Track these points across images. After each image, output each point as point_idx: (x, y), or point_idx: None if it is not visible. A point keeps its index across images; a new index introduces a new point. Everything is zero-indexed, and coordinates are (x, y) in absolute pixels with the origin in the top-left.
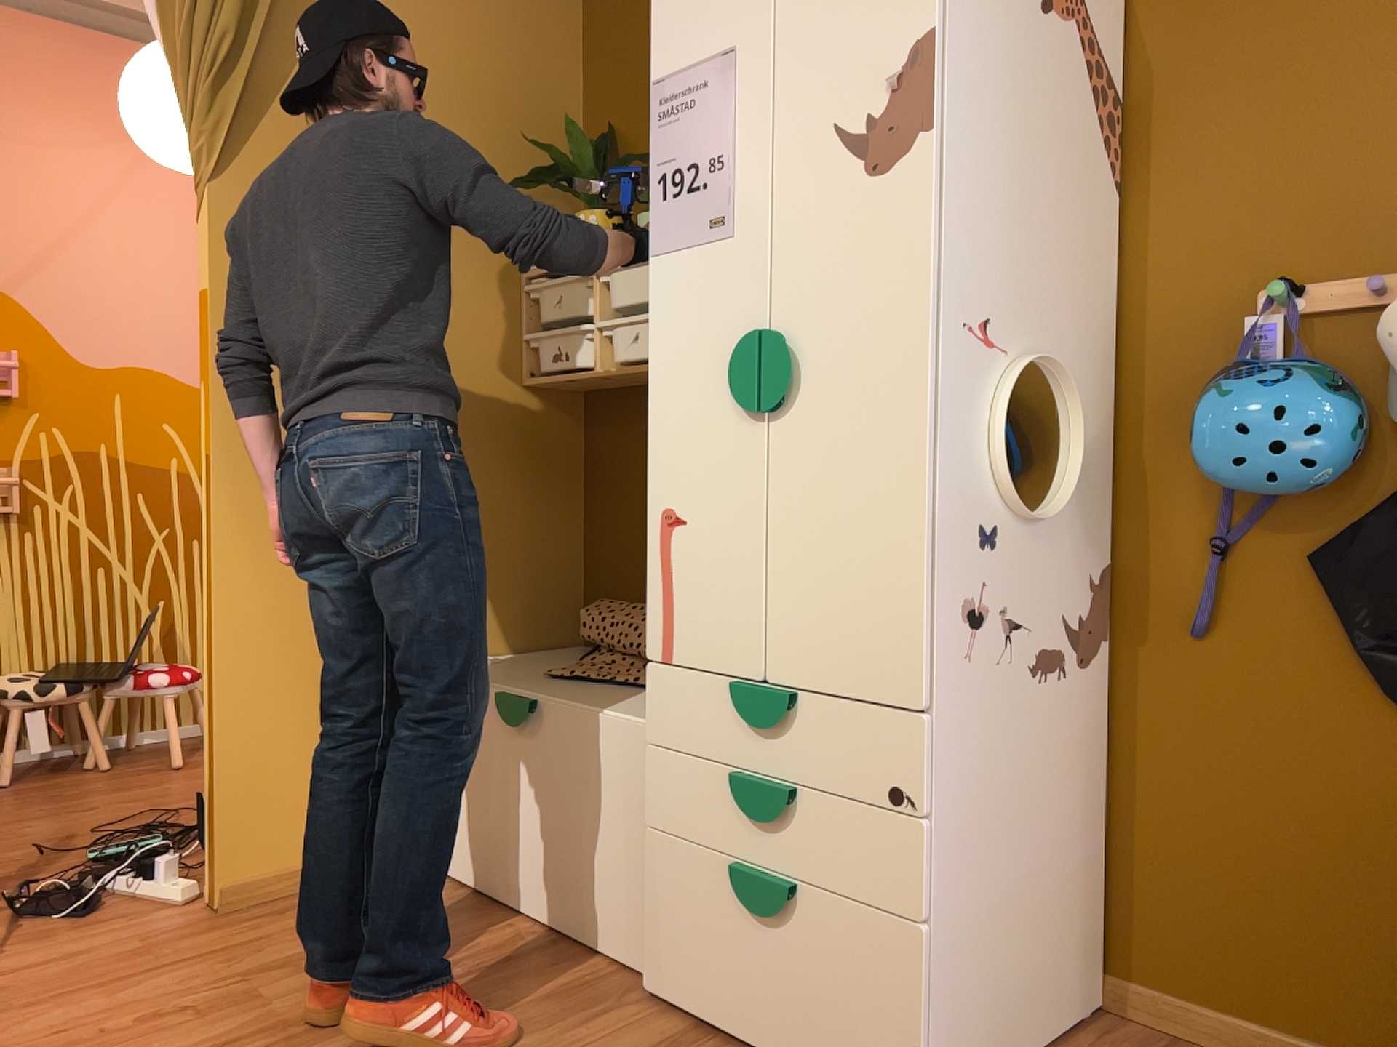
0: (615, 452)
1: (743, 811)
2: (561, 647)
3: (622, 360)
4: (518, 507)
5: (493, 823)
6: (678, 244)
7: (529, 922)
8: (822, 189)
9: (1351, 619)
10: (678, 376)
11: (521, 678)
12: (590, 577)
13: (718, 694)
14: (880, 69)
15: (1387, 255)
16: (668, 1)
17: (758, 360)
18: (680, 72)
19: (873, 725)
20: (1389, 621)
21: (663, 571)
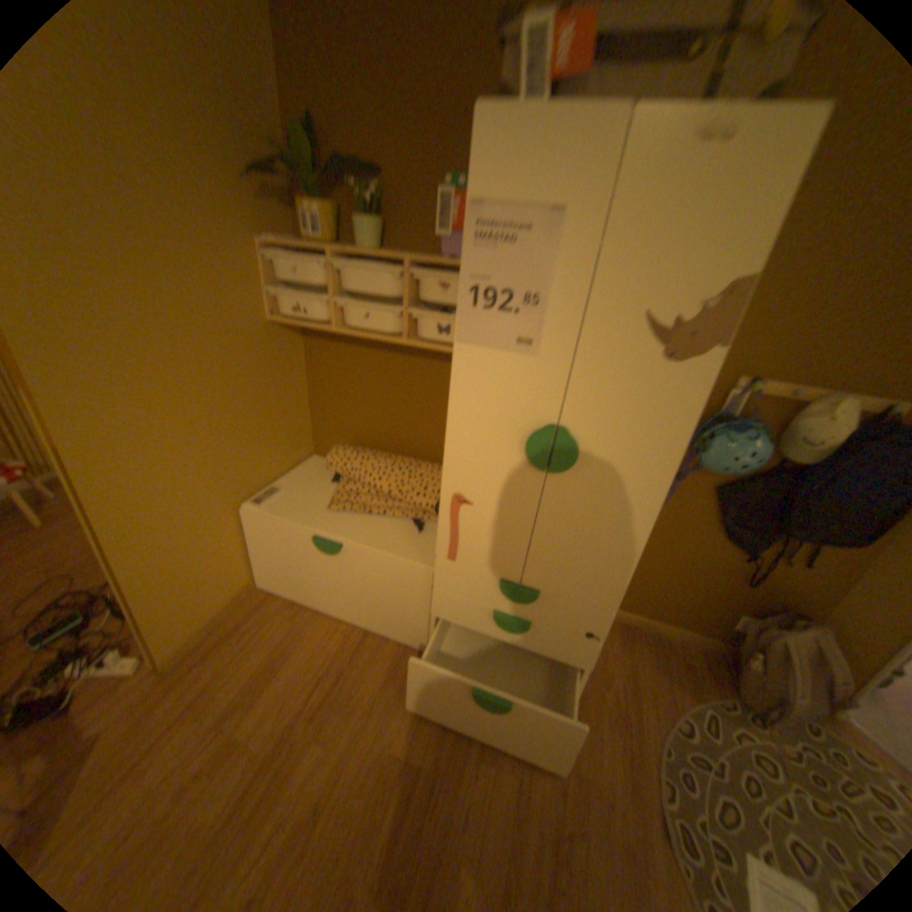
0: (331, 357)
1: (499, 626)
2: (305, 457)
3: (355, 327)
4: (276, 395)
5: (315, 583)
6: (484, 343)
7: (345, 621)
8: (623, 352)
9: (727, 515)
10: (474, 426)
11: (316, 512)
12: (317, 421)
13: (486, 579)
14: (700, 286)
15: (806, 375)
16: (496, 120)
17: (551, 445)
18: (502, 200)
19: (583, 610)
20: (741, 517)
21: (452, 521)
